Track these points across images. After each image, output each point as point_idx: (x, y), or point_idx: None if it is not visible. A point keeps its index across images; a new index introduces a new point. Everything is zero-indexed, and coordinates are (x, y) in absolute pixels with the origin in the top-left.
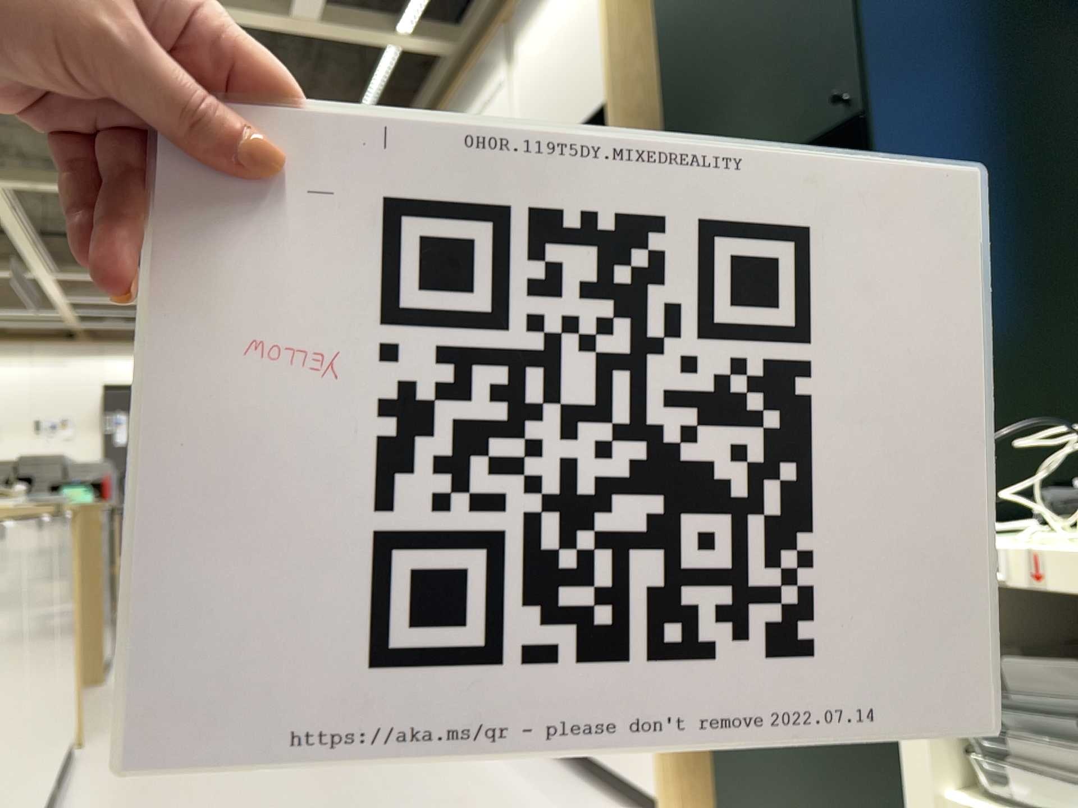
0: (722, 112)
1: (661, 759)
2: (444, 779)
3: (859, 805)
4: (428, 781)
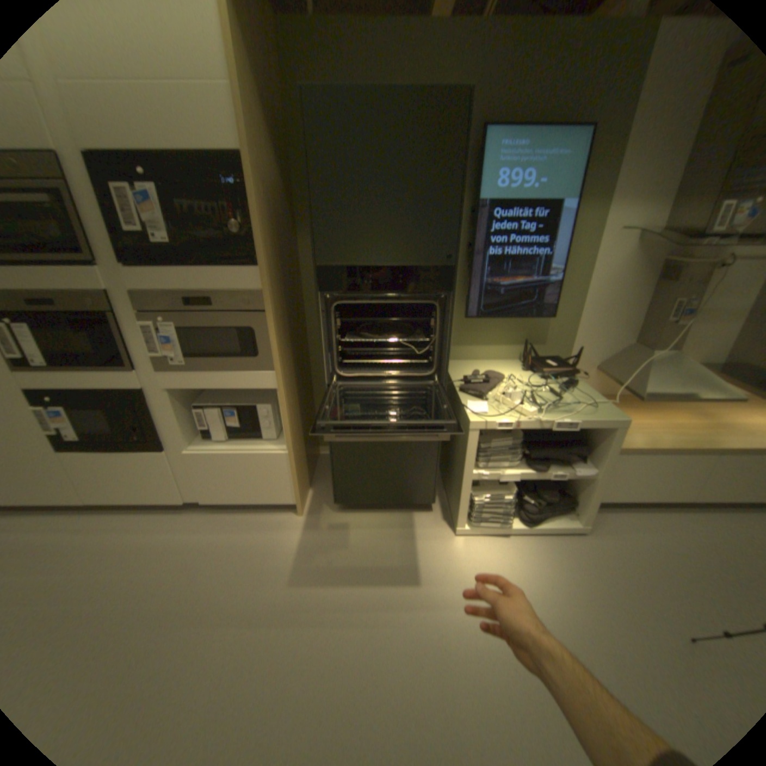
0: (359, 220)
1: (288, 491)
2: (136, 568)
3: (399, 476)
4: (127, 576)
